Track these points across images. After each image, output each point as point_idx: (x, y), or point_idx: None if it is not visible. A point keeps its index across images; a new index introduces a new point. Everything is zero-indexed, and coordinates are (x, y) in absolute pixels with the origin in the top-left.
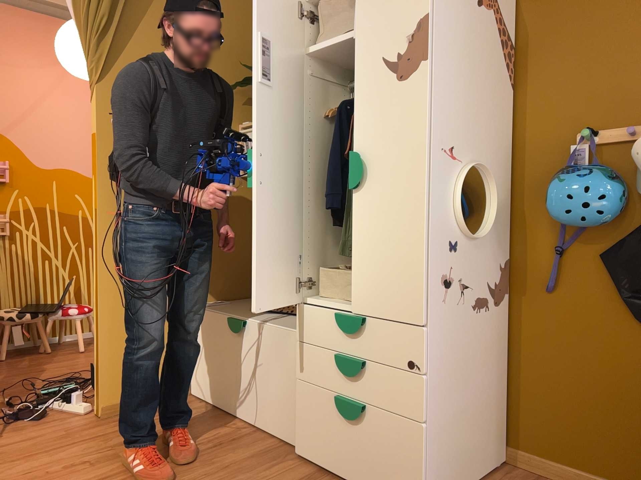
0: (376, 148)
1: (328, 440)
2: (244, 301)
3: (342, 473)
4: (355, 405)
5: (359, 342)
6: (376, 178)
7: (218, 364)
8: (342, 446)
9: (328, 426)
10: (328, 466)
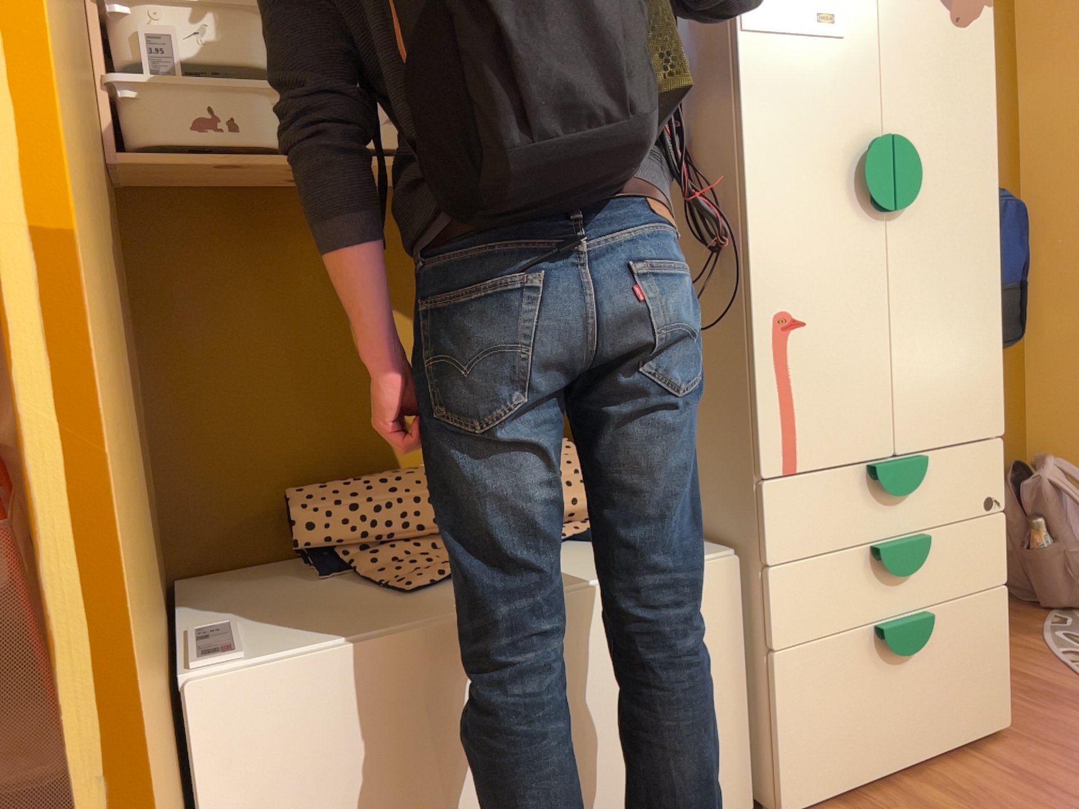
0: (925, 138)
1: (861, 725)
2: (230, 604)
3: (891, 763)
4: (923, 617)
5: (909, 504)
6: (927, 194)
7: (415, 801)
8: (889, 714)
9: (859, 699)
10: (863, 775)
